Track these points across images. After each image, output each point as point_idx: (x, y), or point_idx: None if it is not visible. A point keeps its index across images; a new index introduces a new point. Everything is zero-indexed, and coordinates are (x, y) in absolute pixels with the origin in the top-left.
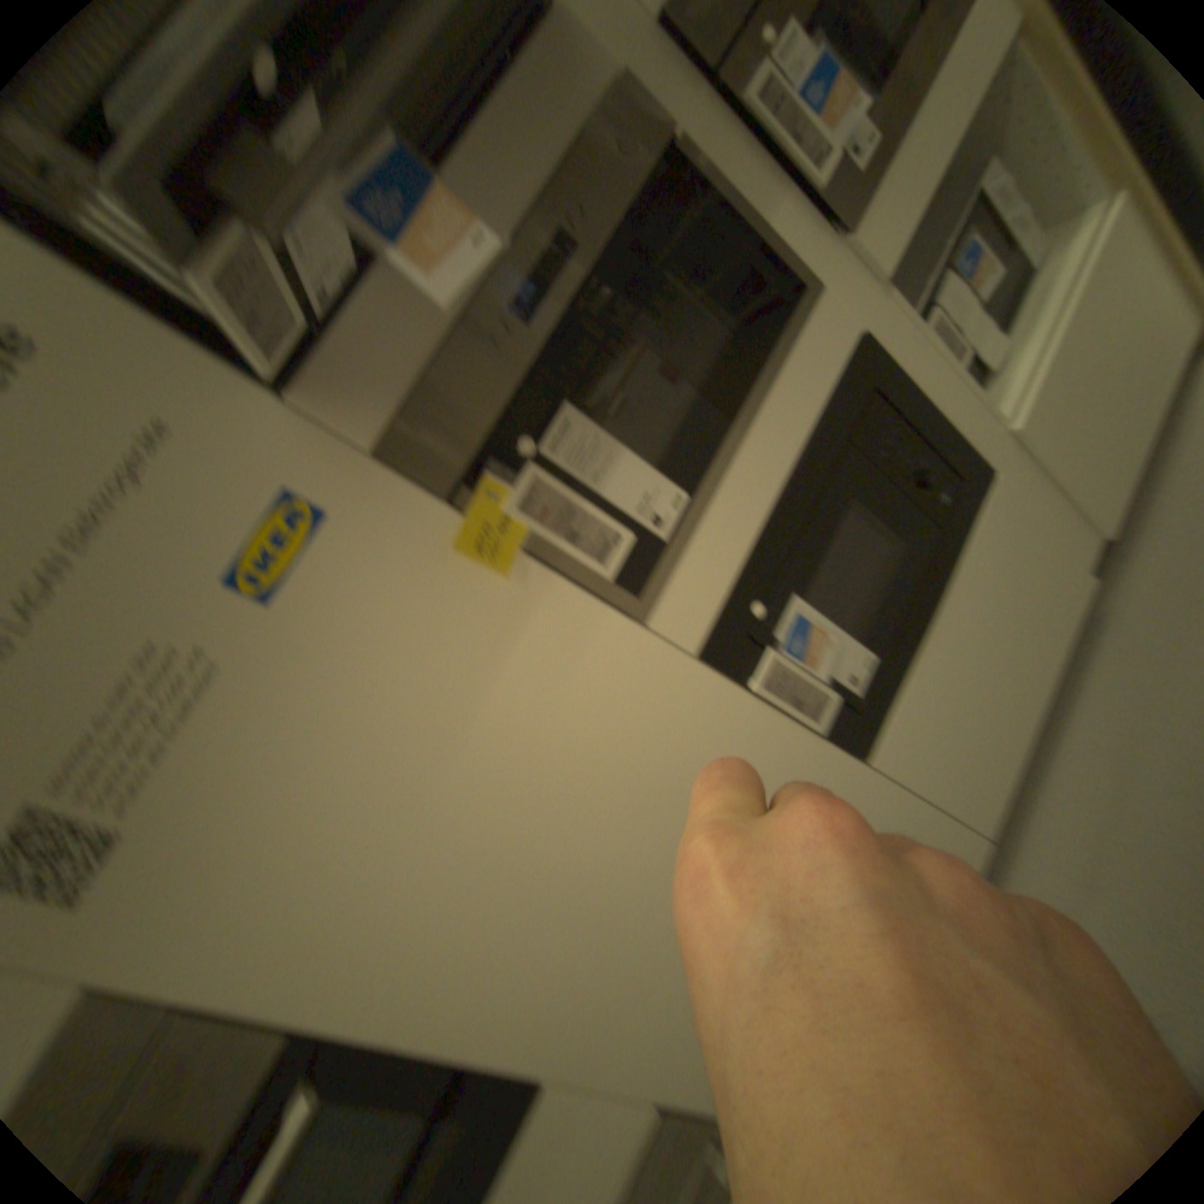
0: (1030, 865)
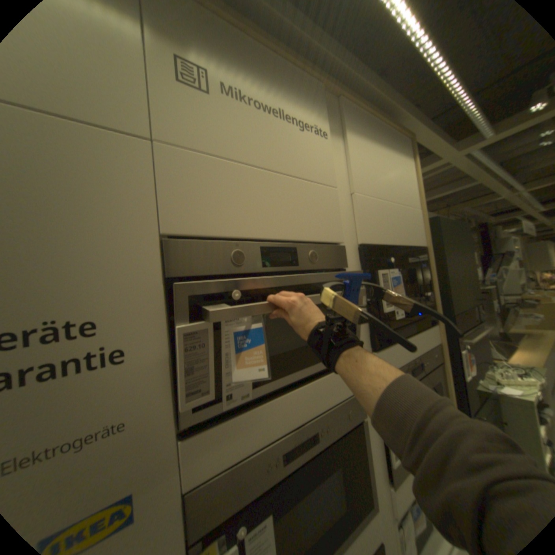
0: None
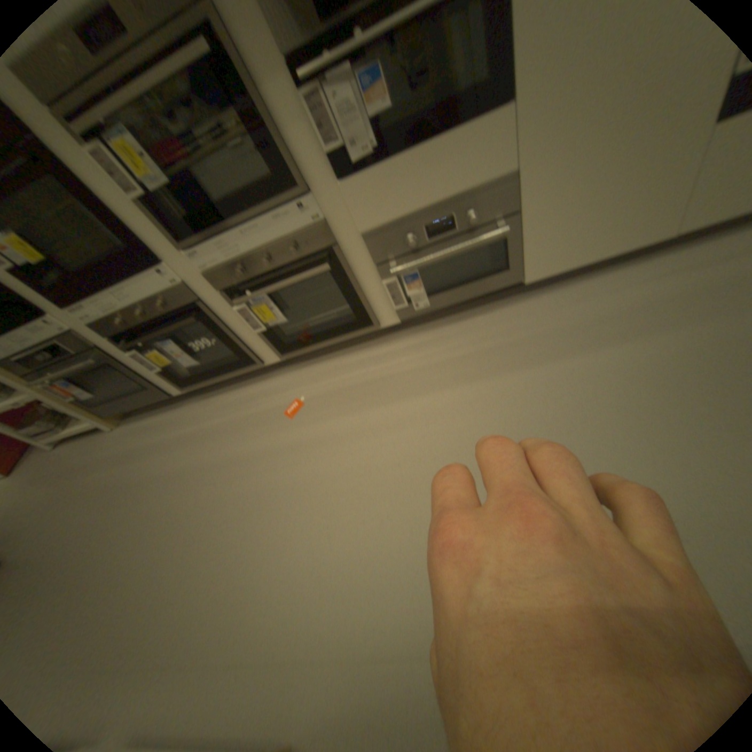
0: (673, 257)
